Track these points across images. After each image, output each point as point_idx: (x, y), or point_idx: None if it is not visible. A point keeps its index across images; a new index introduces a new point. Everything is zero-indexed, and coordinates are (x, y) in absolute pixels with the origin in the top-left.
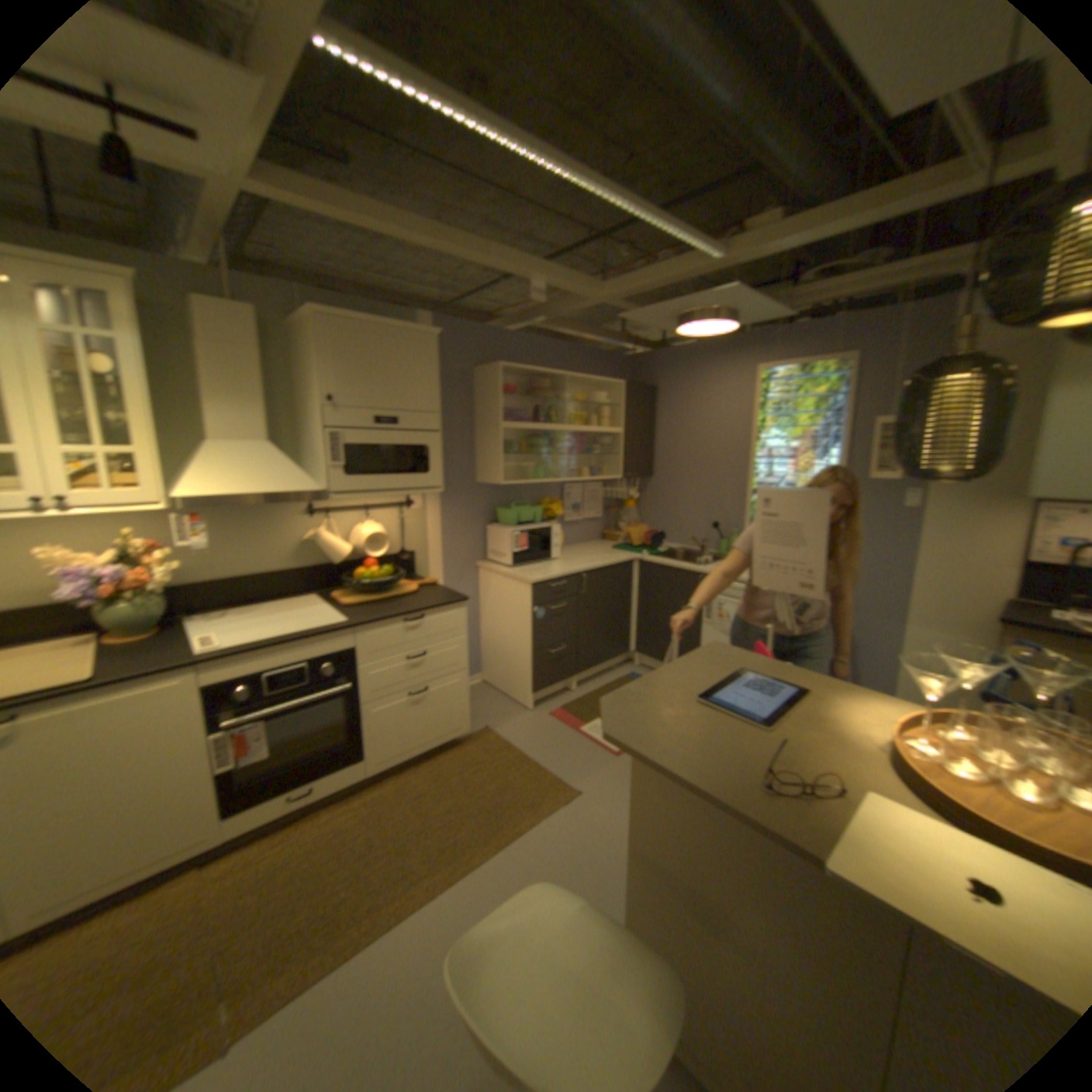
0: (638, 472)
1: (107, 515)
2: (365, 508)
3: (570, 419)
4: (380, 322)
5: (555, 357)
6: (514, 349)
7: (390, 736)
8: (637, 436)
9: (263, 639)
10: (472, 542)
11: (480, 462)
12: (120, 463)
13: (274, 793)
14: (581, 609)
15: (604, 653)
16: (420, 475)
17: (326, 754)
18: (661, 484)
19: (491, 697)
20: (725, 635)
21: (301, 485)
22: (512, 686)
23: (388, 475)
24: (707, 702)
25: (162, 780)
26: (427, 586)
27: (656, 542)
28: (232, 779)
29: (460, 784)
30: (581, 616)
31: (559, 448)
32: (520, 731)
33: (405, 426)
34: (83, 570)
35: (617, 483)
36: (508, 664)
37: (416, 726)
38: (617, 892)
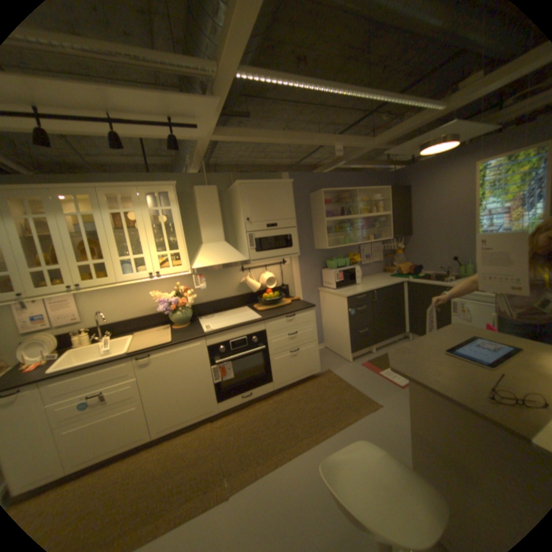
0: (404, 234)
1: (172, 277)
2: (265, 266)
3: (362, 211)
4: (267, 181)
5: (351, 180)
6: (329, 181)
7: (284, 371)
8: (401, 214)
9: (229, 325)
10: (315, 278)
11: (316, 239)
12: (176, 256)
13: (237, 393)
14: (376, 309)
15: (391, 333)
16: (289, 248)
17: (257, 377)
18: (418, 238)
19: (330, 355)
20: (468, 322)
21: (240, 258)
22: (341, 349)
23: (275, 250)
24: (455, 357)
25: (197, 383)
26: (296, 300)
27: (418, 271)
28: (221, 385)
29: (319, 396)
30: (376, 313)
31: (357, 226)
32: (347, 373)
33: (281, 226)
34: (166, 299)
35: (392, 241)
36: (338, 338)
37: (295, 367)
38: (408, 460)
